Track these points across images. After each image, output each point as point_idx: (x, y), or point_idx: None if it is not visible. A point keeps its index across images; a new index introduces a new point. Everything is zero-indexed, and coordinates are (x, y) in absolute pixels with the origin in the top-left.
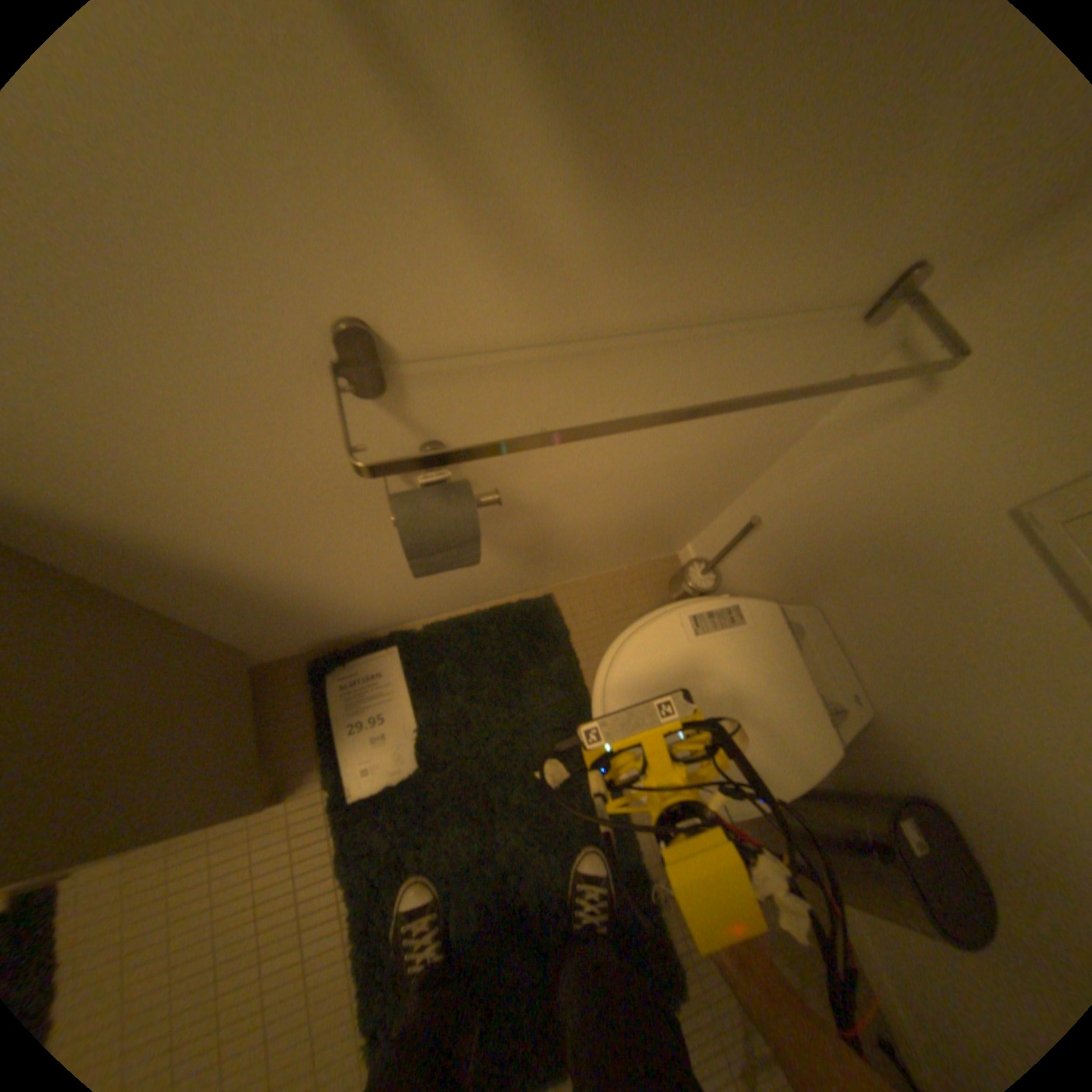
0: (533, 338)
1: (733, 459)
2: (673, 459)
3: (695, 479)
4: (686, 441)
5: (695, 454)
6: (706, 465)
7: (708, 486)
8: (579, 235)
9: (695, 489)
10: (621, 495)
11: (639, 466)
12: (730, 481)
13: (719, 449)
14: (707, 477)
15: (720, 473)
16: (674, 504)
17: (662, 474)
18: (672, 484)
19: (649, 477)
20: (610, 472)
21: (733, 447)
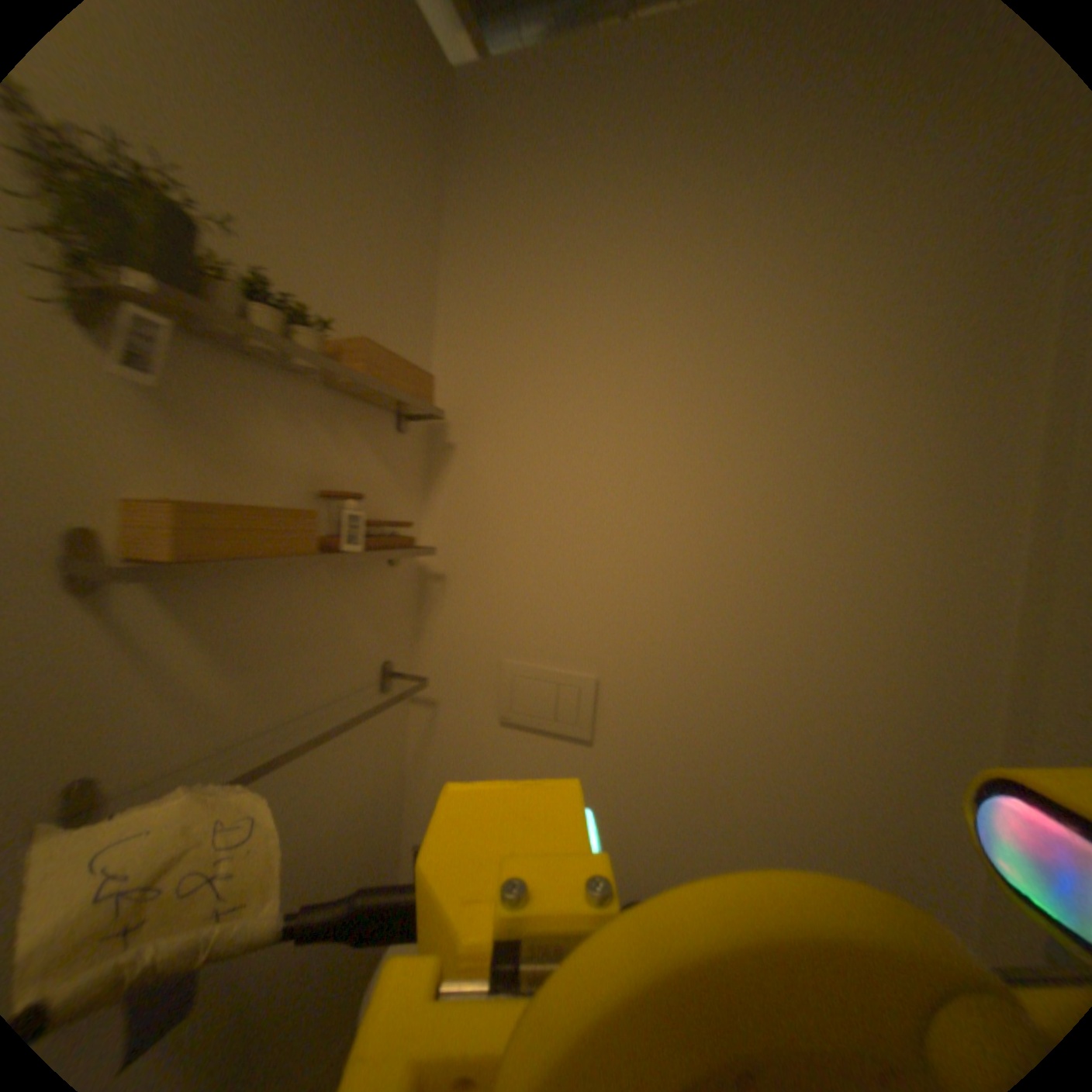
0: (214, 754)
1: (378, 810)
2: (336, 826)
3: (362, 843)
4: (337, 804)
5: (349, 815)
6: (363, 823)
7: (376, 848)
8: (232, 689)
9: (368, 856)
10: (311, 888)
11: (313, 844)
12: (390, 835)
13: (364, 804)
14: (369, 836)
15: (377, 829)
16: (359, 882)
17: (335, 847)
18: (347, 856)
19: (326, 854)
20: (292, 860)
21: (372, 798)
